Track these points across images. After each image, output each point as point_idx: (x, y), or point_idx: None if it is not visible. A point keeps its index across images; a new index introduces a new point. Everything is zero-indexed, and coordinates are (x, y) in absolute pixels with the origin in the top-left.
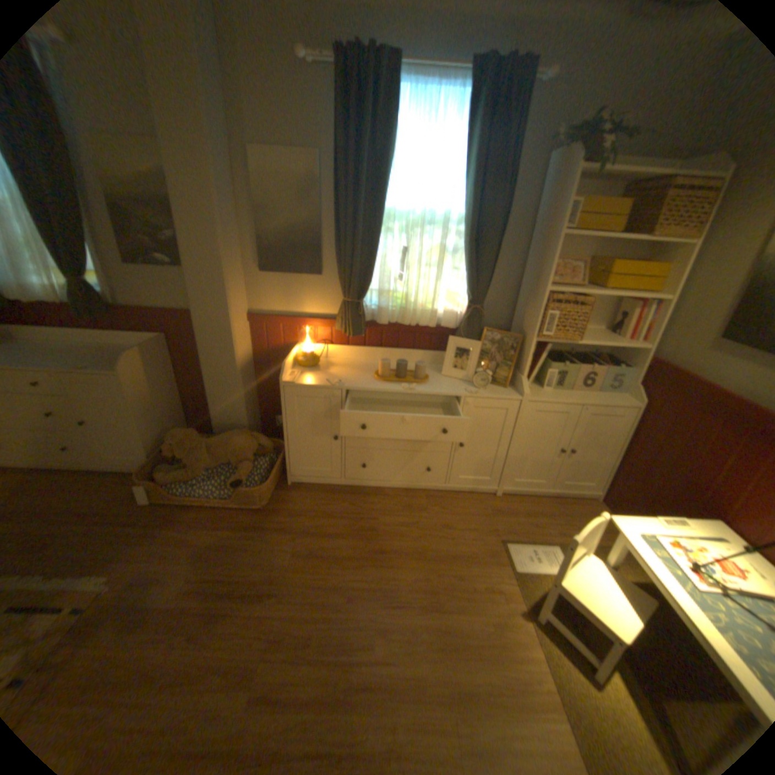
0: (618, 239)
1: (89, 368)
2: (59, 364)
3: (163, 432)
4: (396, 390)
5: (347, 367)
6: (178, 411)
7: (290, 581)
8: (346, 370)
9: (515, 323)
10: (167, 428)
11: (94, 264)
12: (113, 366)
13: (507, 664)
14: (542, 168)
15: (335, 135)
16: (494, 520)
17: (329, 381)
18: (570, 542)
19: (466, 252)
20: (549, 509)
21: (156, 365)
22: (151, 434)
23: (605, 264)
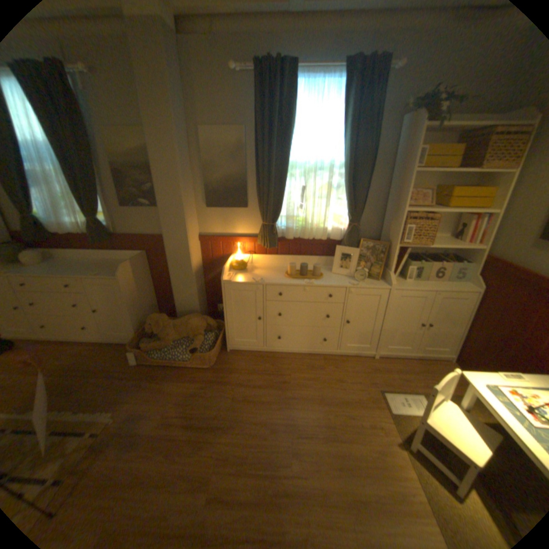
0: (456, 172)
1: (98, 275)
2: (80, 273)
3: (144, 316)
4: (300, 284)
5: (265, 269)
6: (153, 302)
7: (231, 418)
8: (265, 271)
9: (382, 234)
10: (146, 314)
11: (101, 208)
12: (113, 273)
13: (388, 480)
14: (397, 126)
15: (254, 116)
16: (374, 376)
17: (254, 279)
18: (431, 392)
19: (345, 187)
20: (415, 368)
21: (139, 272)
22: (137, 318)
23: (447, 189)
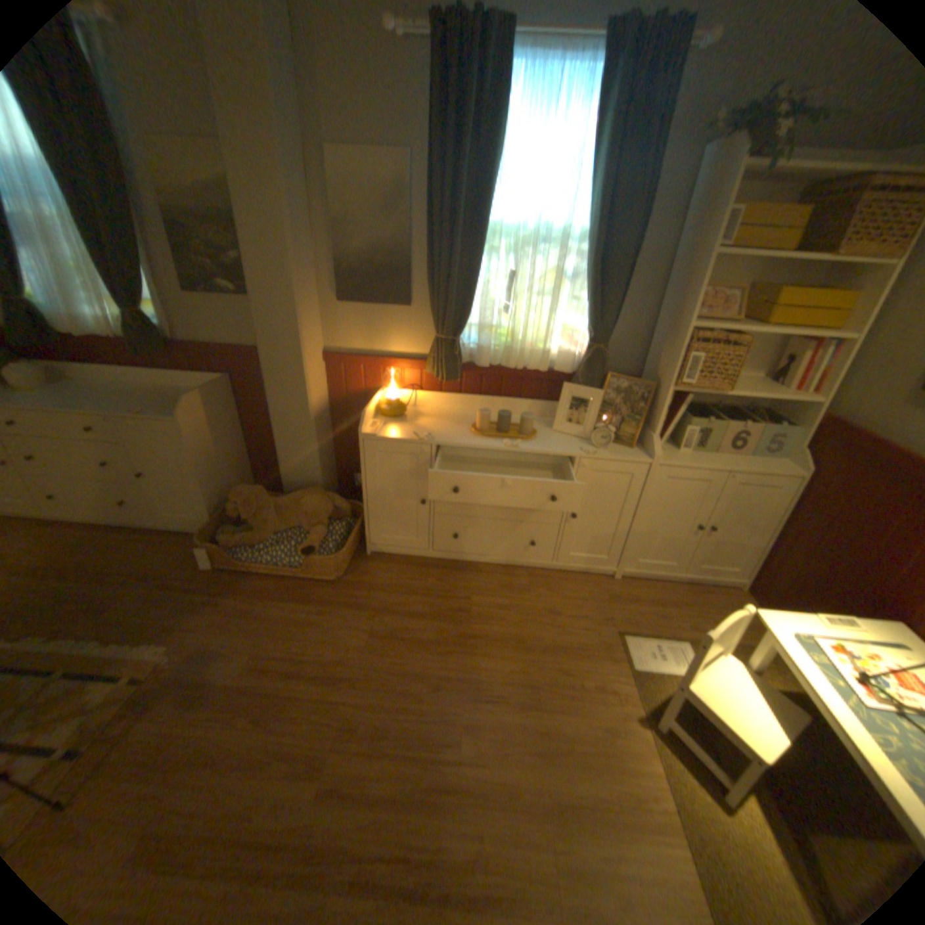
0: (789, 259)
1: (145, 413)
2: (113, 407)
3: (226, 488)
4: (495, 447)
5: (438, 418)
6: (243, 465)
7: (367, 664)
8: (437, 421)
9: (647, 367)
10: (231, 484)
11: (149, 292)
12: (171, 411)
13: (617, 775)
14: (692, 167)
15: (429, 130)
16: (610, 607)
17: (416, 434)
18: (703, 638)
19: (588, 277)
20: (679, 597)
21: (218, 411)
22: (214, 490)
23: (768, 292)
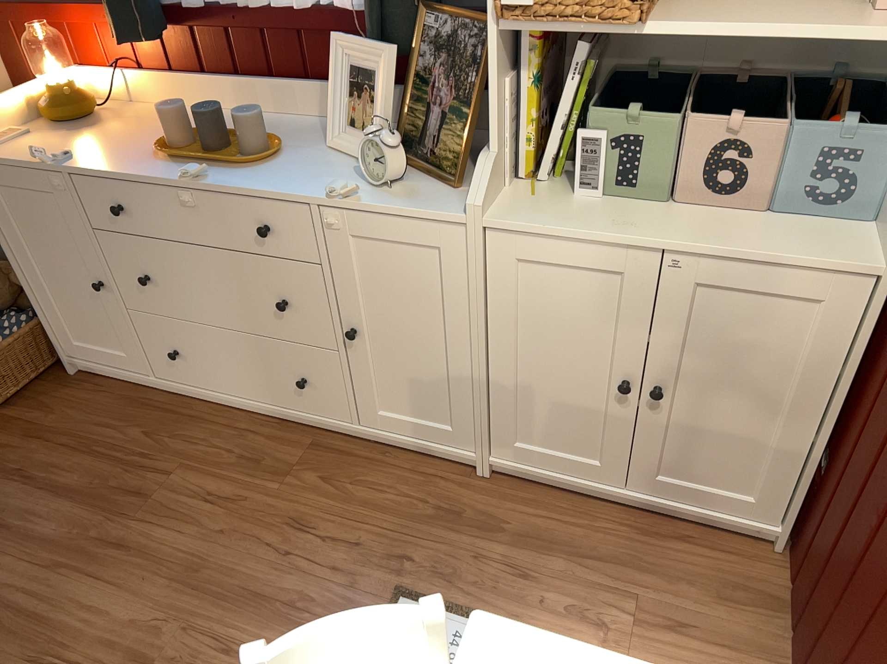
0: None
1: None
2: None
3: None
4: (168, 177)
5: (146, 121)
6: None
7: None
8: (134, 127)
9: None
10: None
11: None
12: None
13: None
14: None
15: None
16: (427, 531)
17: (45, 151)
18: (587, 634)
19: None
20: (603, 535)
21: None
22: None
23: None
